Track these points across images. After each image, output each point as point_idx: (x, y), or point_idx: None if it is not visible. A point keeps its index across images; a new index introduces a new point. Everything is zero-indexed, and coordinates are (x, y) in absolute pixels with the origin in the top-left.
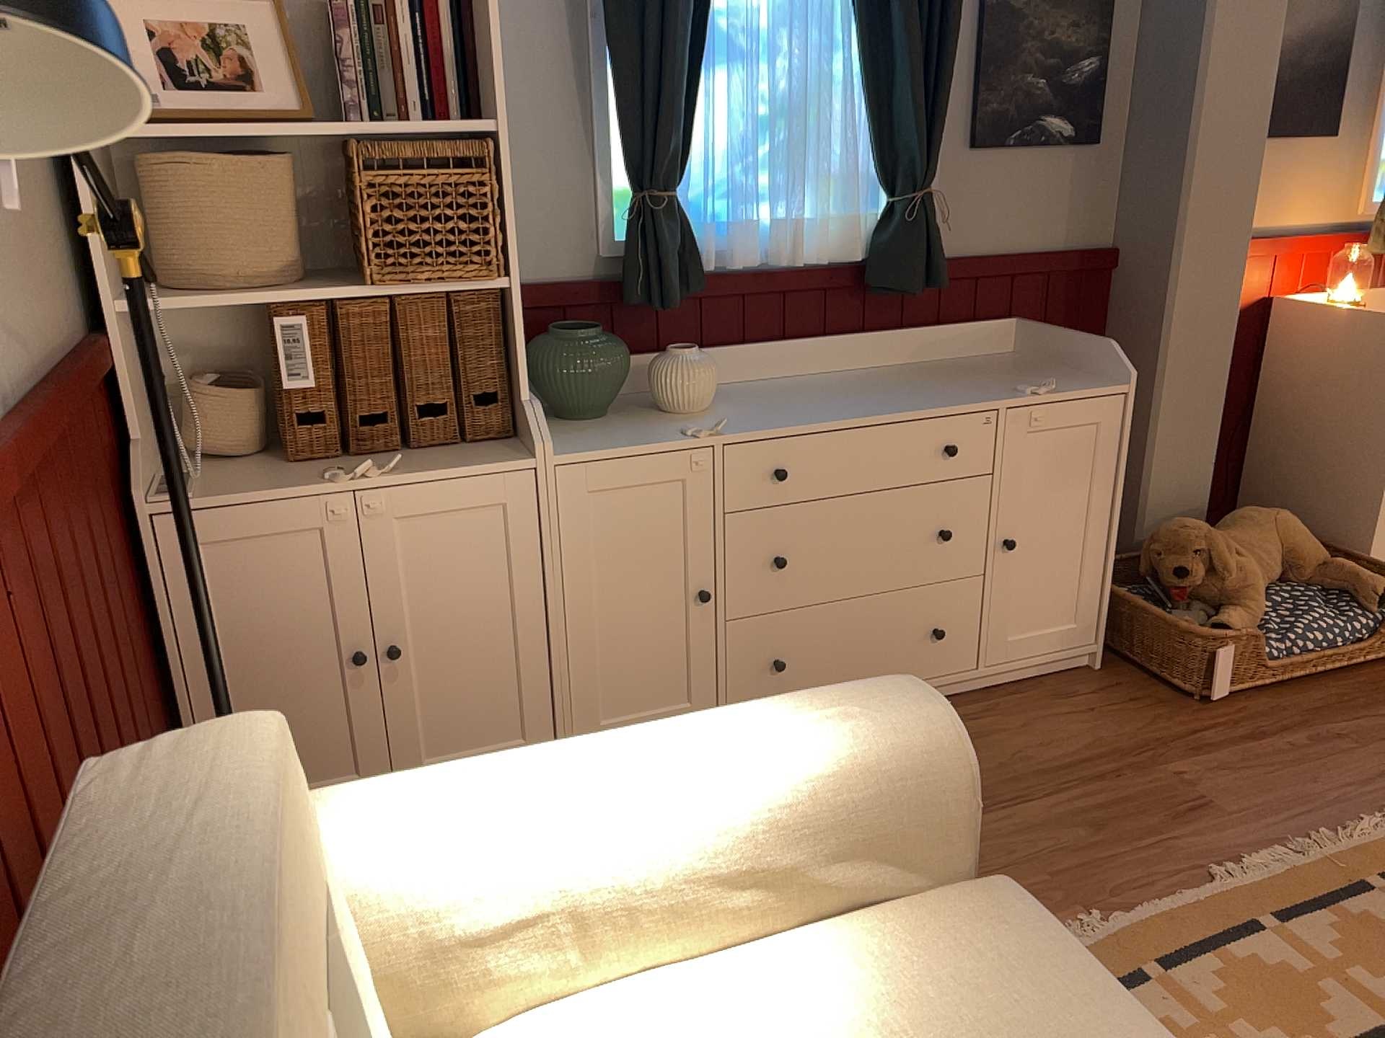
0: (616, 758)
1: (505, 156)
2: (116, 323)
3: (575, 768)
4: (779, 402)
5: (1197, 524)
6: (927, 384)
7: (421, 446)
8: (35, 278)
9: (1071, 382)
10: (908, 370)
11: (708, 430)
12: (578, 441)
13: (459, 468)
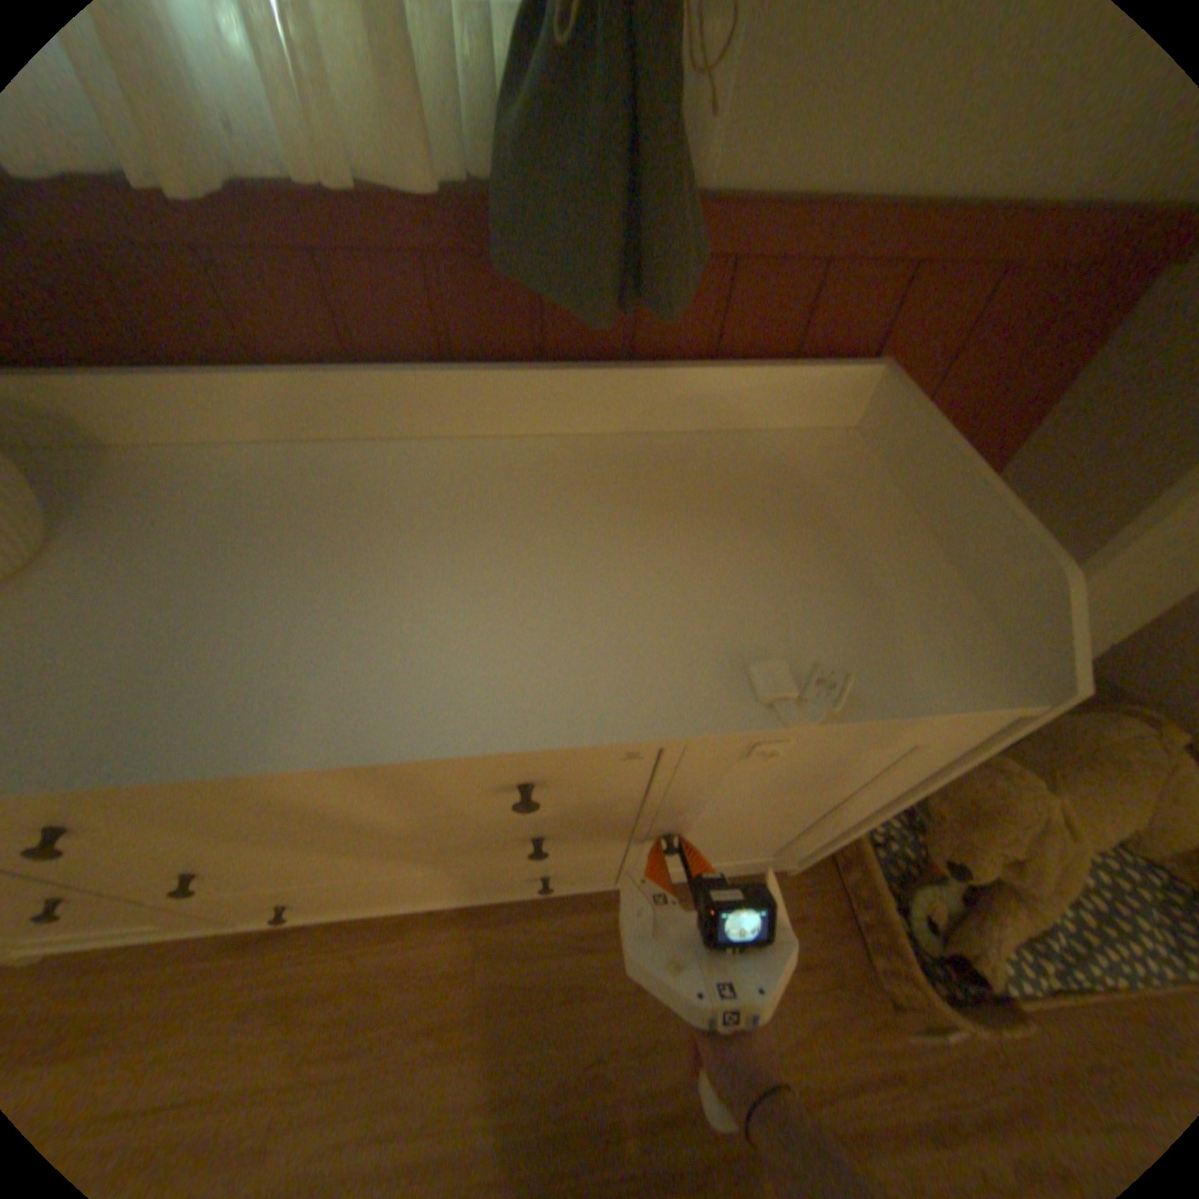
0: None
1: None
2: None
3: None
4: (203, 564)
5: (1035, 790)
6: (599, 535)
7: None
8: None
9: (918, 617)
10: (619, 450)
11: None
12: None
13: None
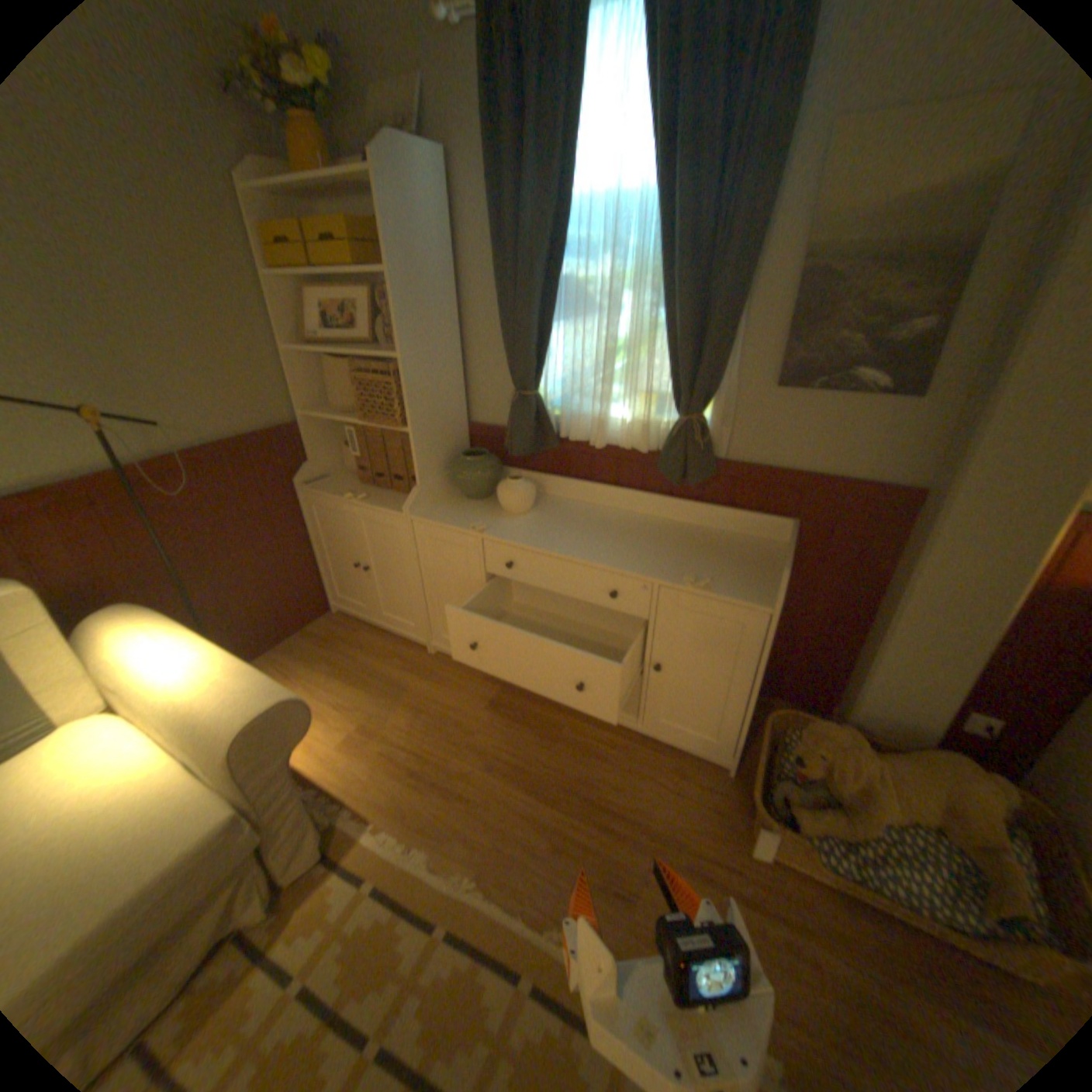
0: (173, 656)
1: (404, 369)
2: (302, 416)
3: (163, 650)
4: (561, 522)
5: (852, 737)
6: (663, 543)
7: (398, 490)
8: (233, 403)
9: (748, 583)
10: (686, 528)
11: (487, 526)
12: (441, 509)
13: (385, 505)
